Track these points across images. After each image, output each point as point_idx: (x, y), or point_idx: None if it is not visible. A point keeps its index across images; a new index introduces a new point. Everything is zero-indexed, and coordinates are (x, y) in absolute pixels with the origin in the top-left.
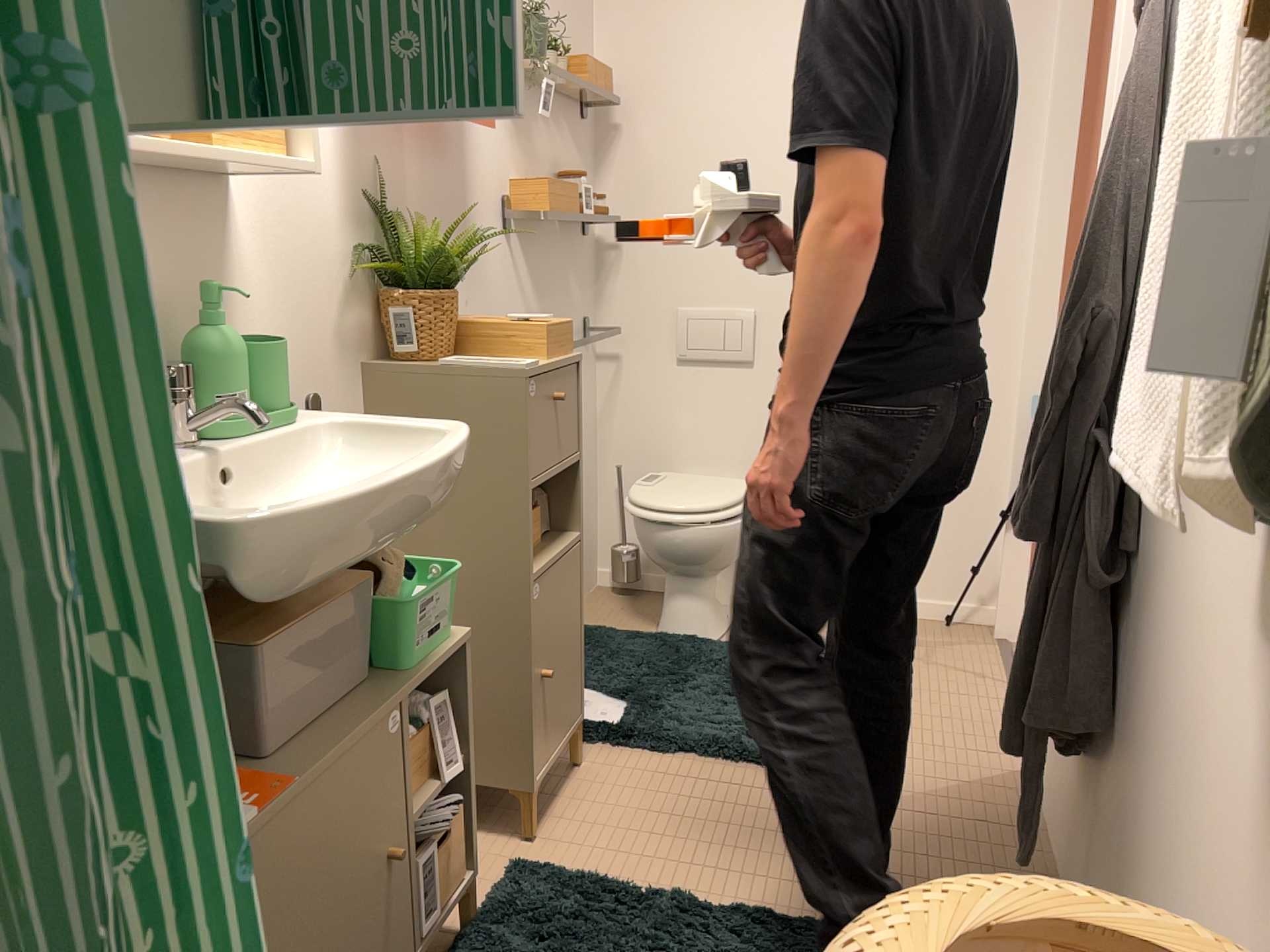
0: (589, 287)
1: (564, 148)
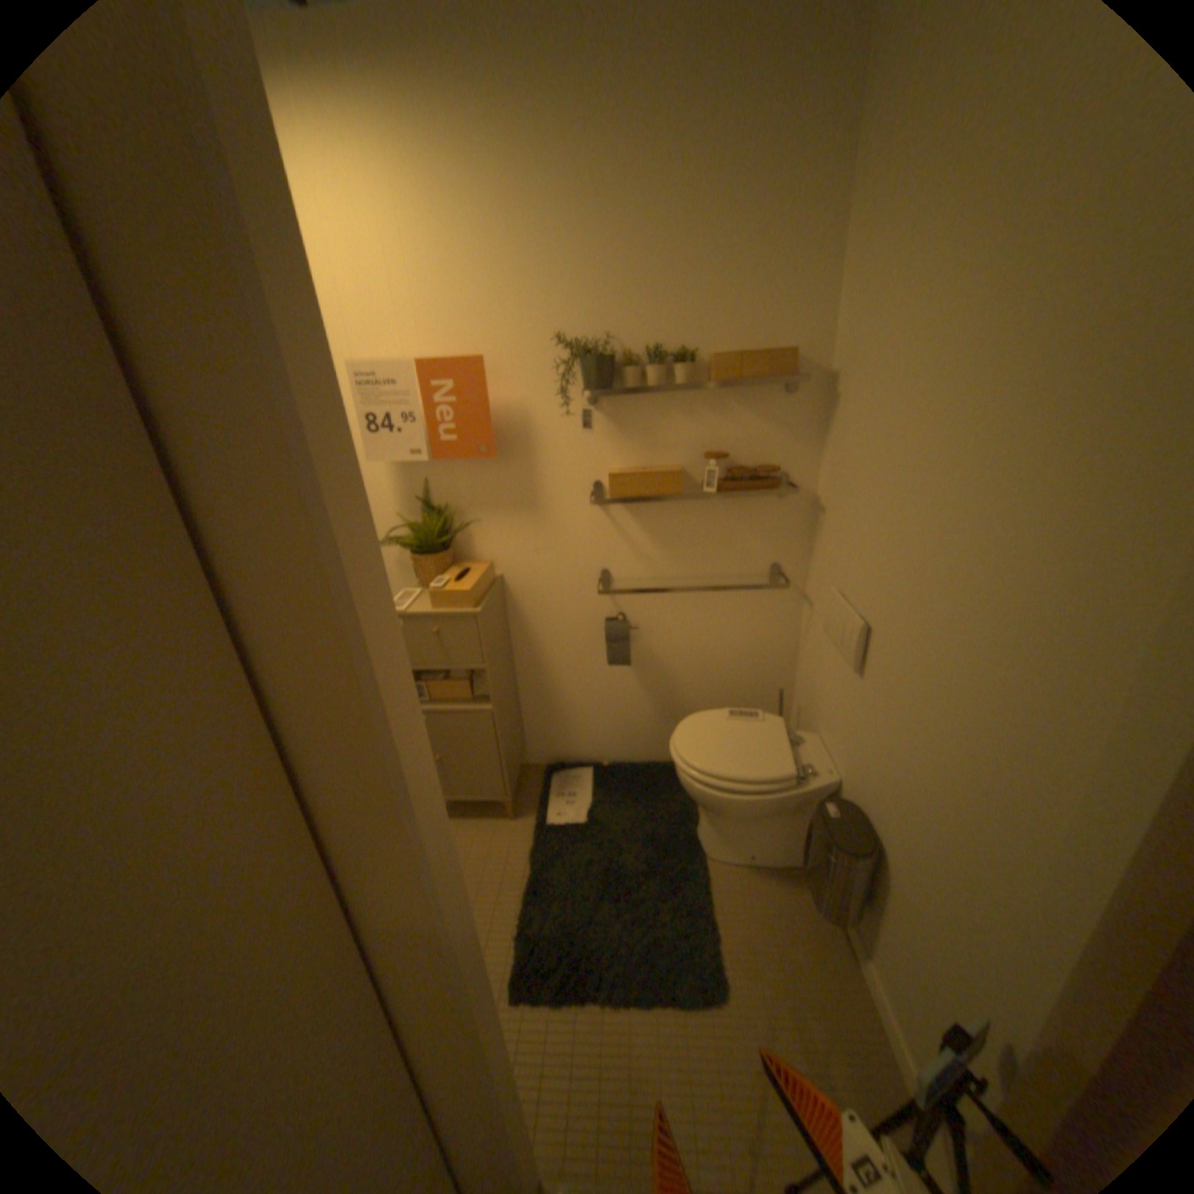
0: (788, 536)
1: (727, 422)
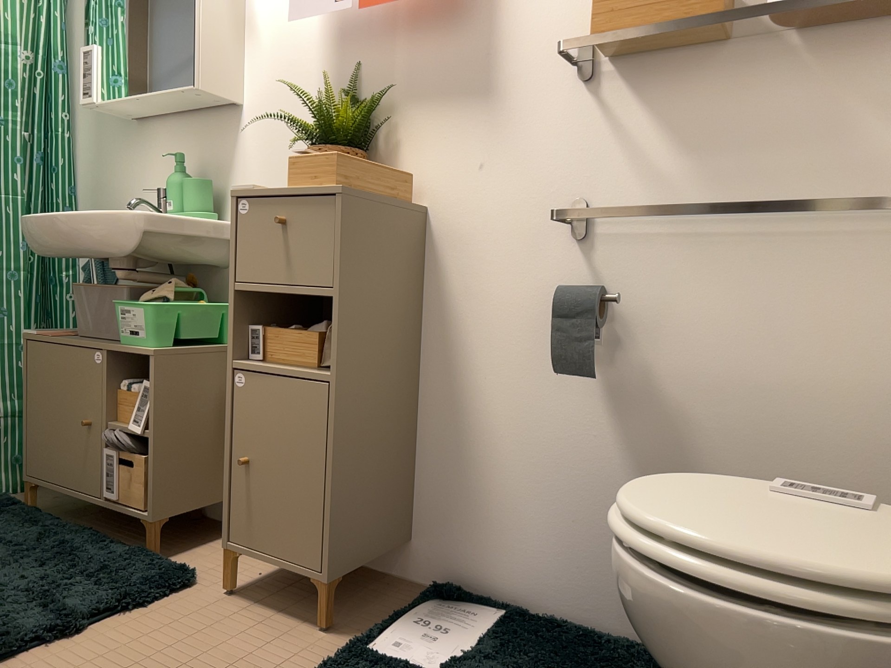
0: None
1: None
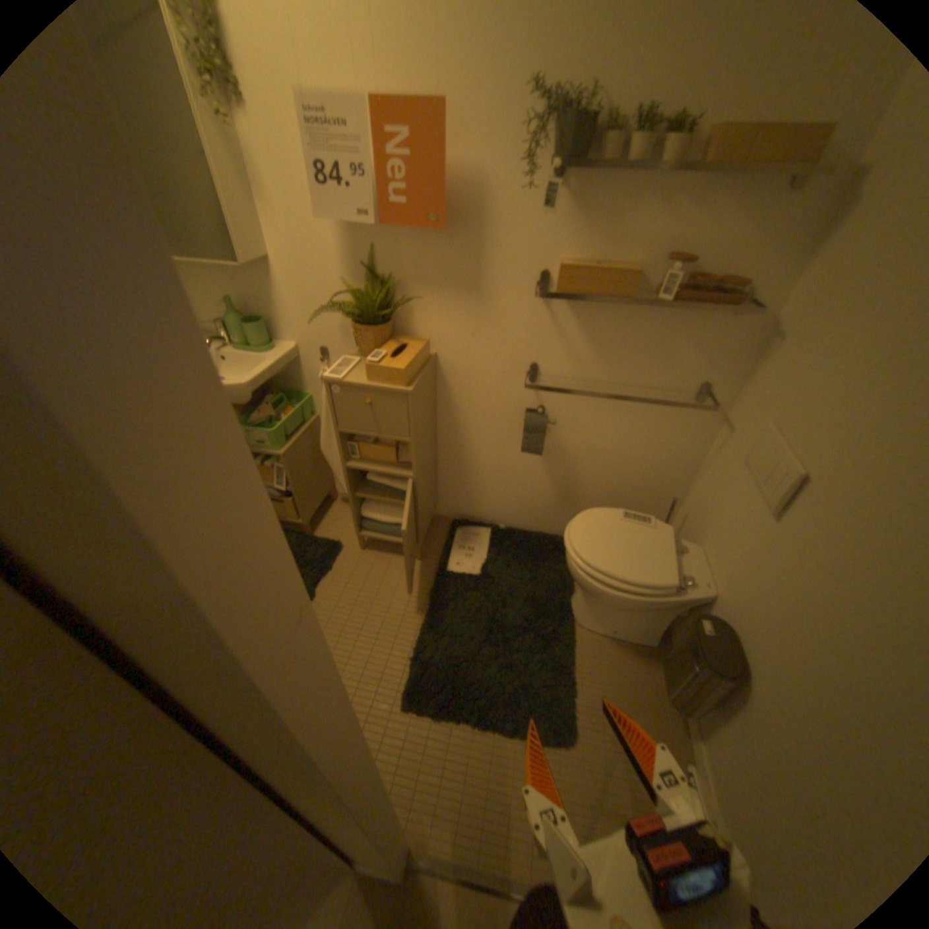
0: (730, 355)
1: (707, 216)
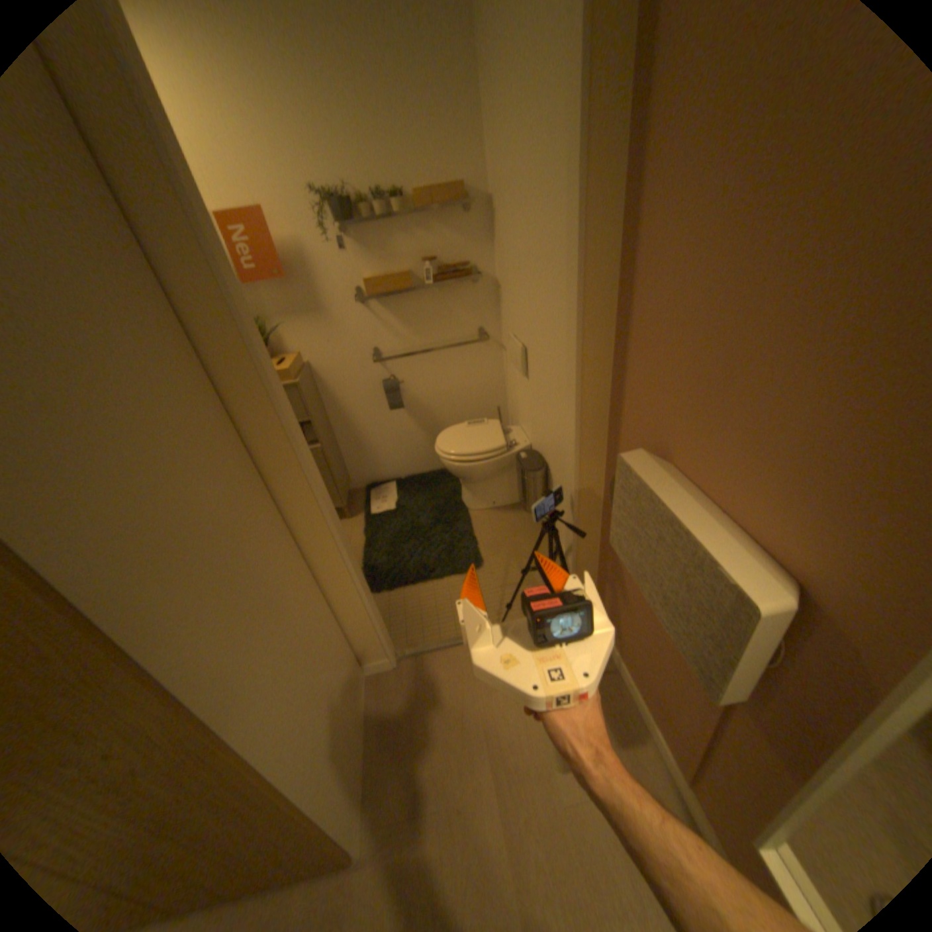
0: (484, 308)
1: (432, 236)
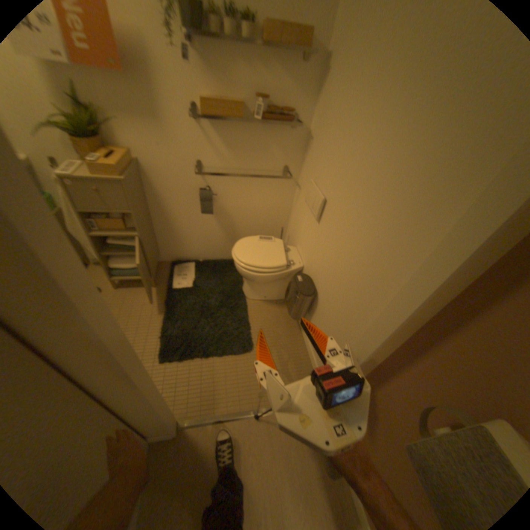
0: (293, 150)
1: (270, 73)
